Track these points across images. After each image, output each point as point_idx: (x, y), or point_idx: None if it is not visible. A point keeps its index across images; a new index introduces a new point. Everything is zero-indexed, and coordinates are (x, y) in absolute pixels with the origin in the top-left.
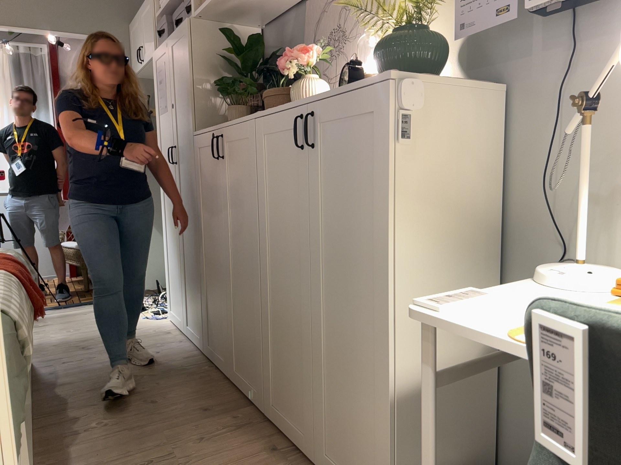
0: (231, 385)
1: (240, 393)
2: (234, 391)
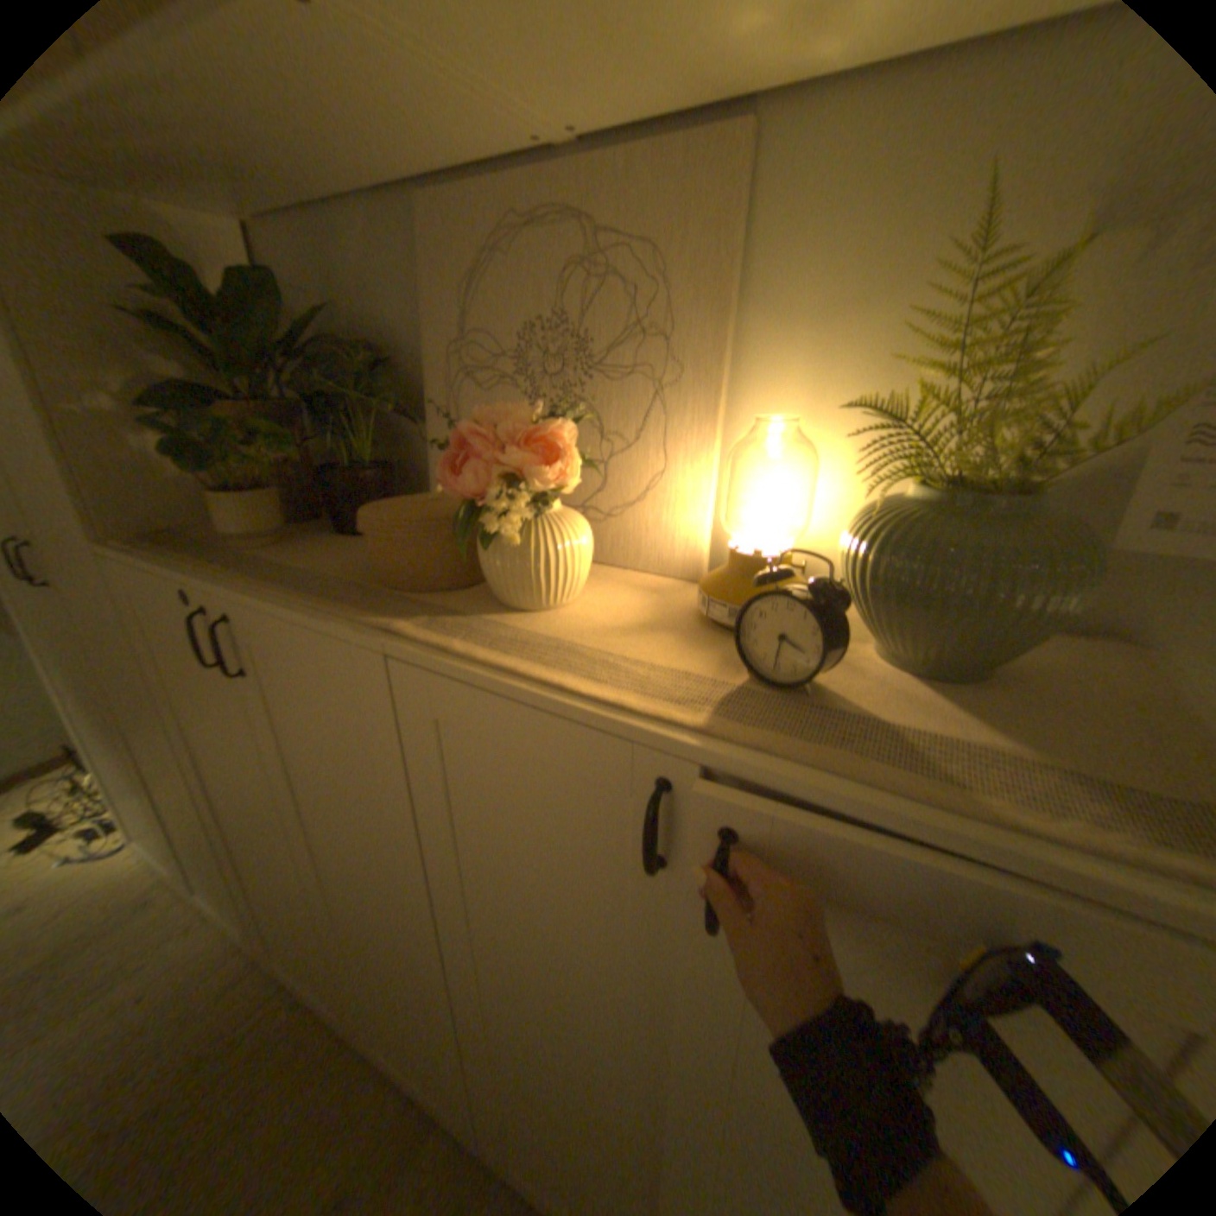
0: (361, 1057)
1: (392, 1083)
2: (377, 1077)
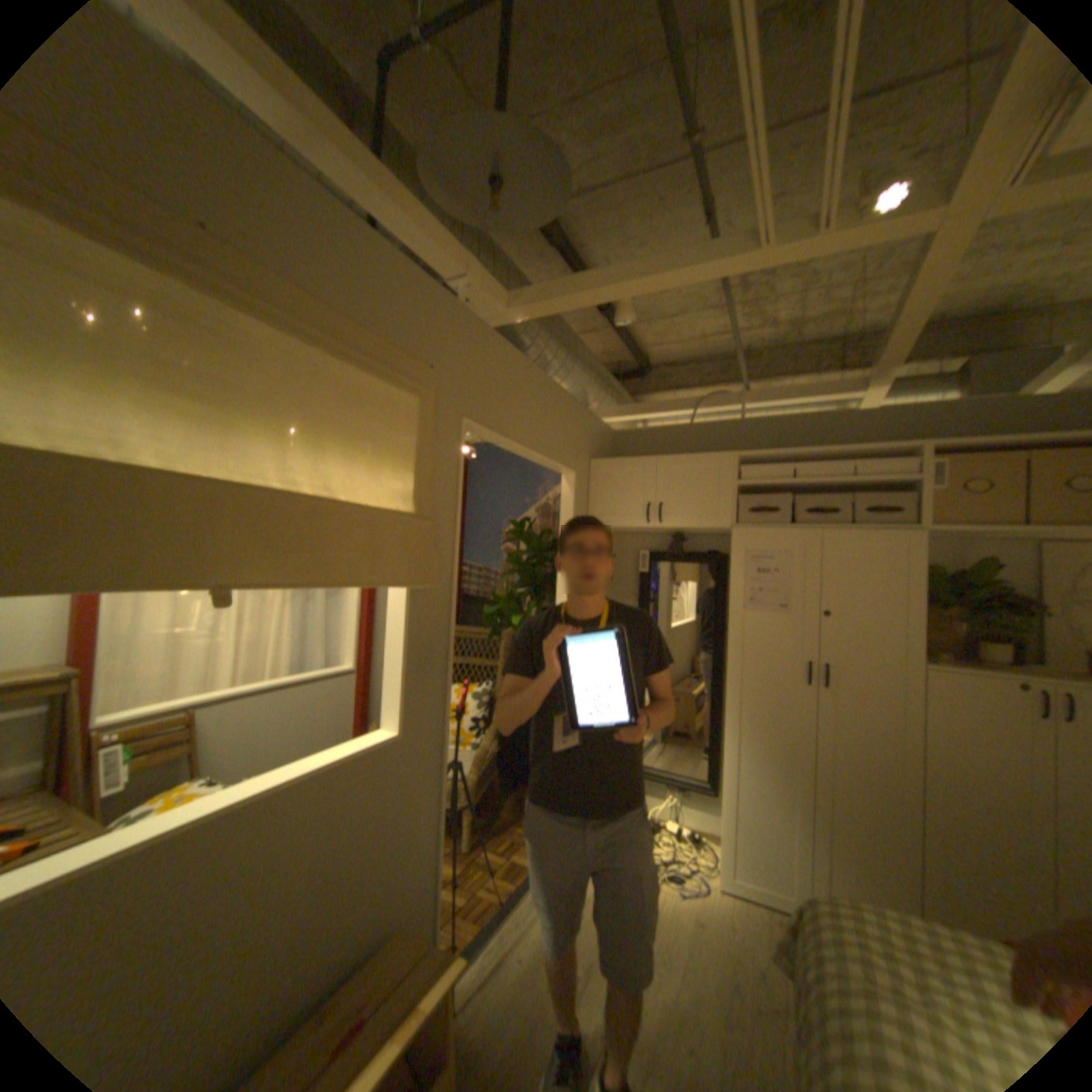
0: None
1: None
2: None
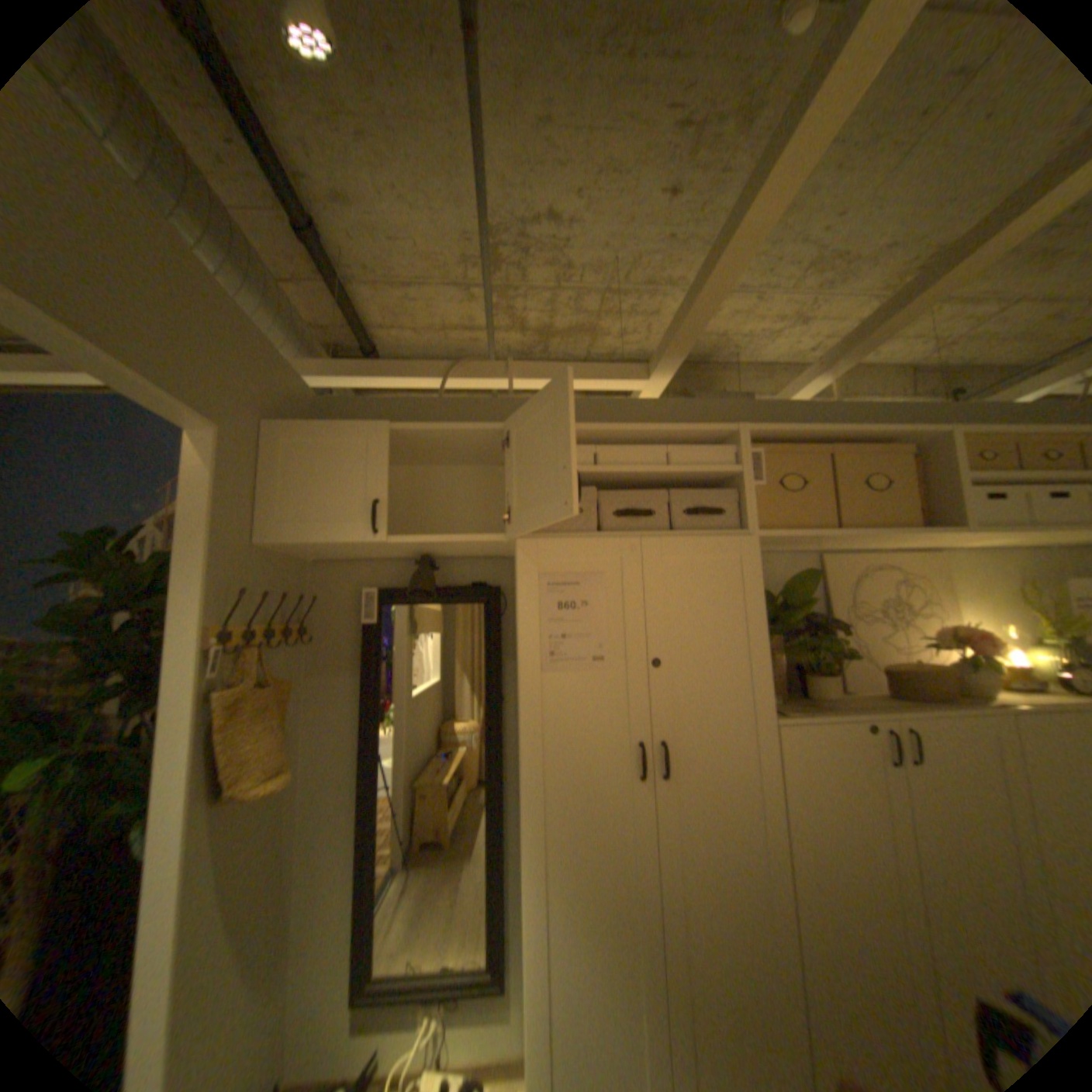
0: None
1: None
2: None
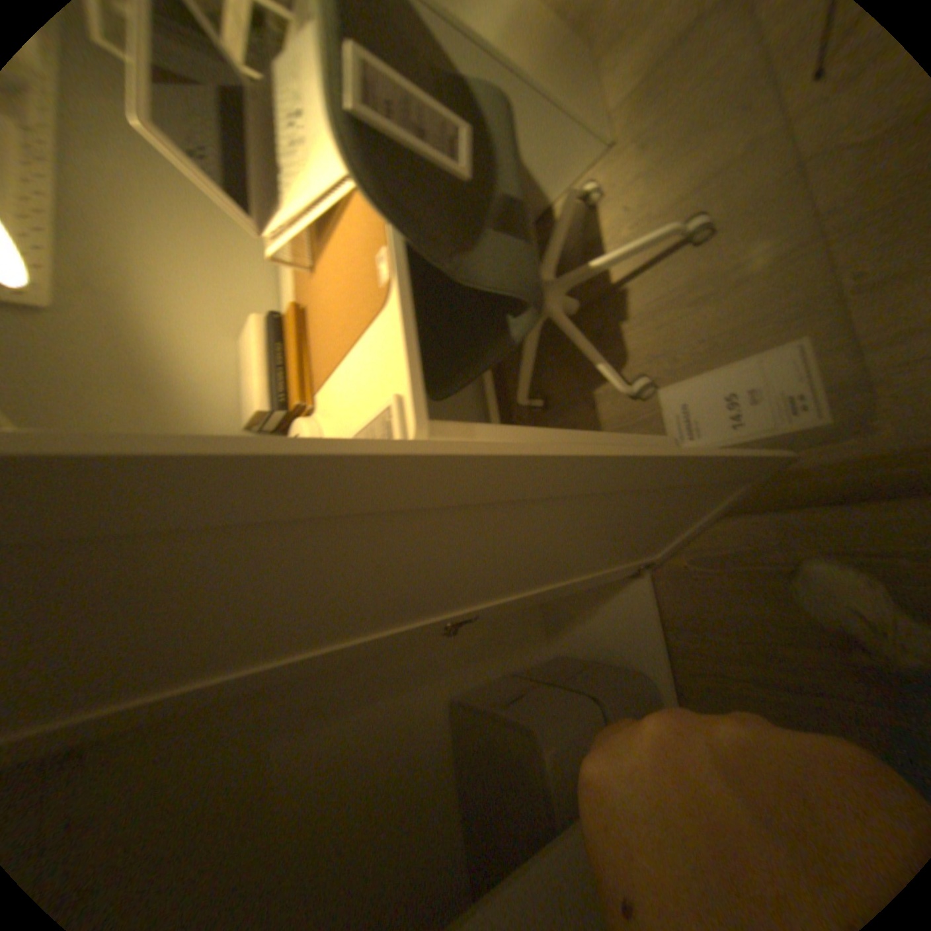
0: None
1: None
2: None
